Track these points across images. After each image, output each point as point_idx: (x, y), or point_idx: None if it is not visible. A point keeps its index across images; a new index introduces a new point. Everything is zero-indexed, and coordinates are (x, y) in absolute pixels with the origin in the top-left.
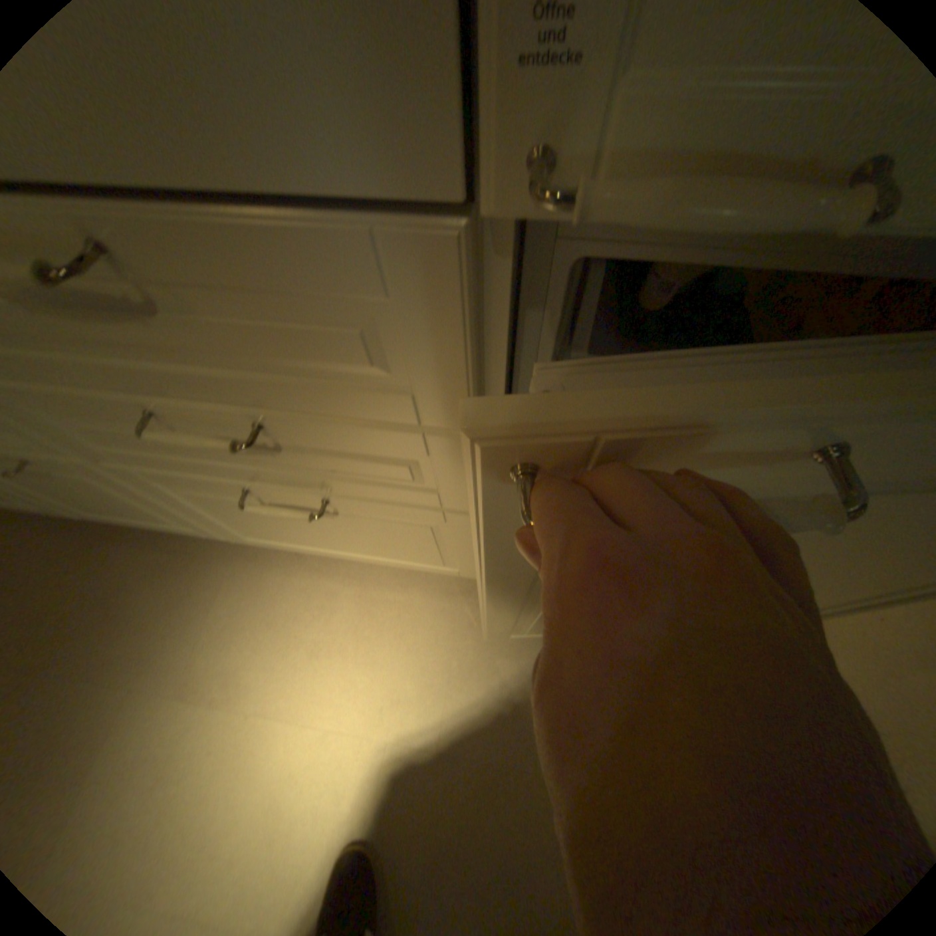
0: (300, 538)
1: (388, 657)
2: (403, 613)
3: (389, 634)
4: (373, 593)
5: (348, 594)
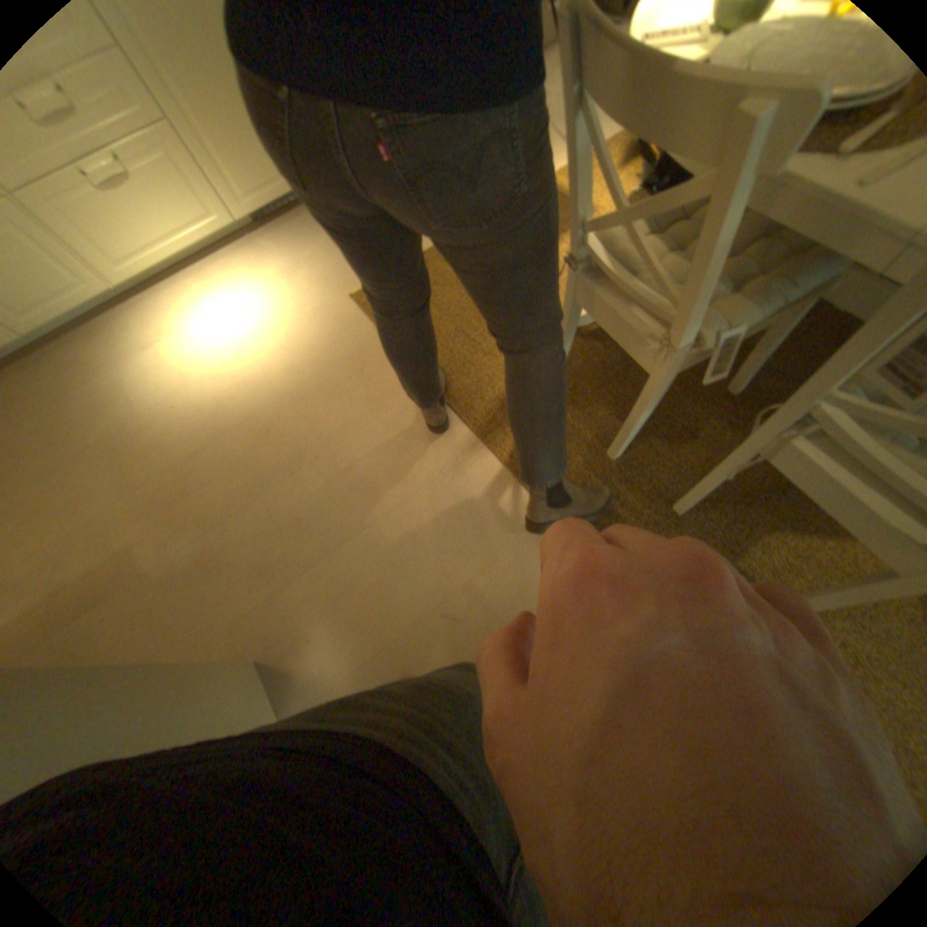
0: (133, 236)
1: (224, 280)
2: (219, 268)
3: (219, 276)
4: (200, 274)
5: (189, 282)
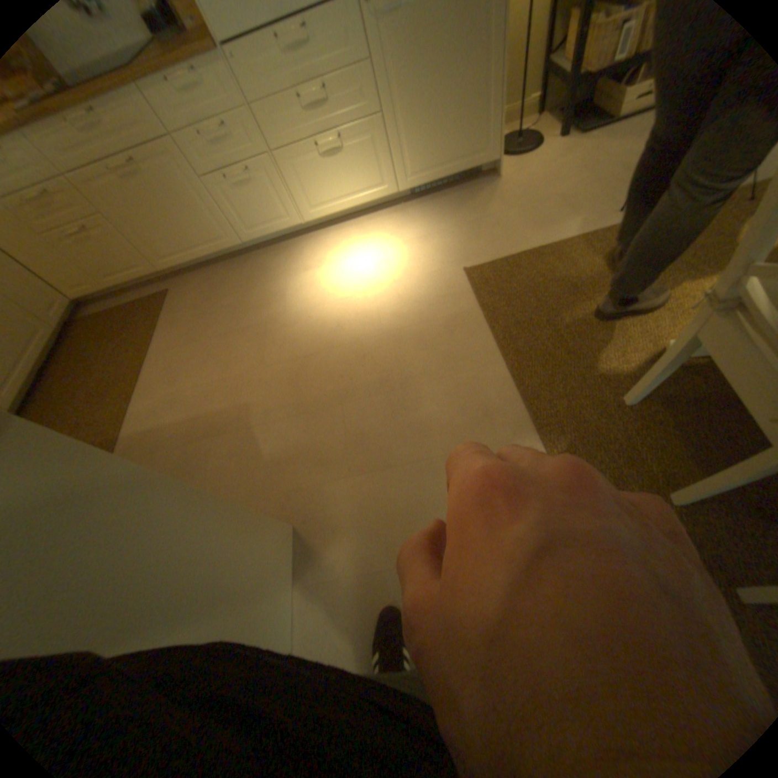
0: (329, 190)
1: (375, 233)
2: (375, 223)
3: (373, 229)
4: (361, 225)
5: (352, 229)
